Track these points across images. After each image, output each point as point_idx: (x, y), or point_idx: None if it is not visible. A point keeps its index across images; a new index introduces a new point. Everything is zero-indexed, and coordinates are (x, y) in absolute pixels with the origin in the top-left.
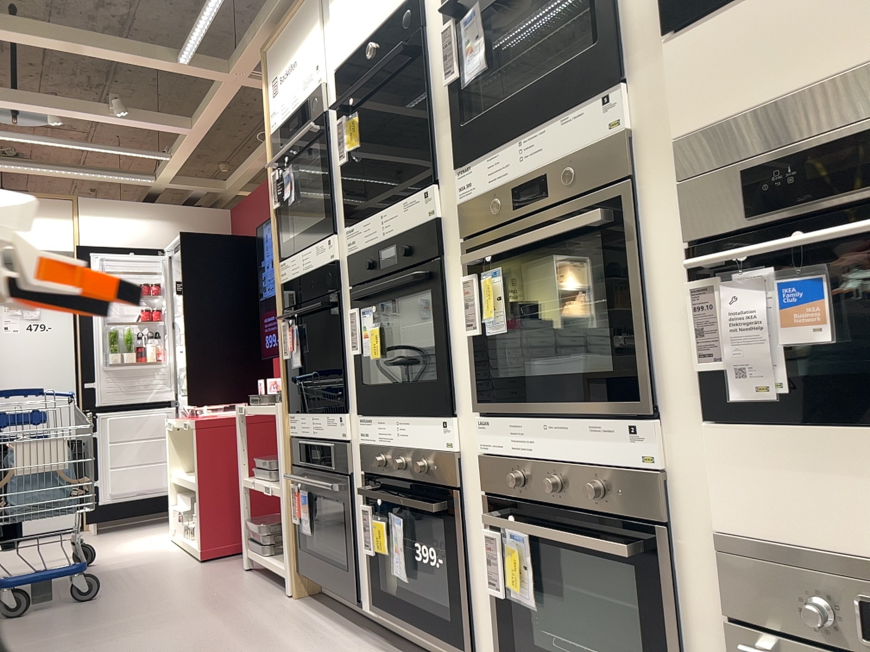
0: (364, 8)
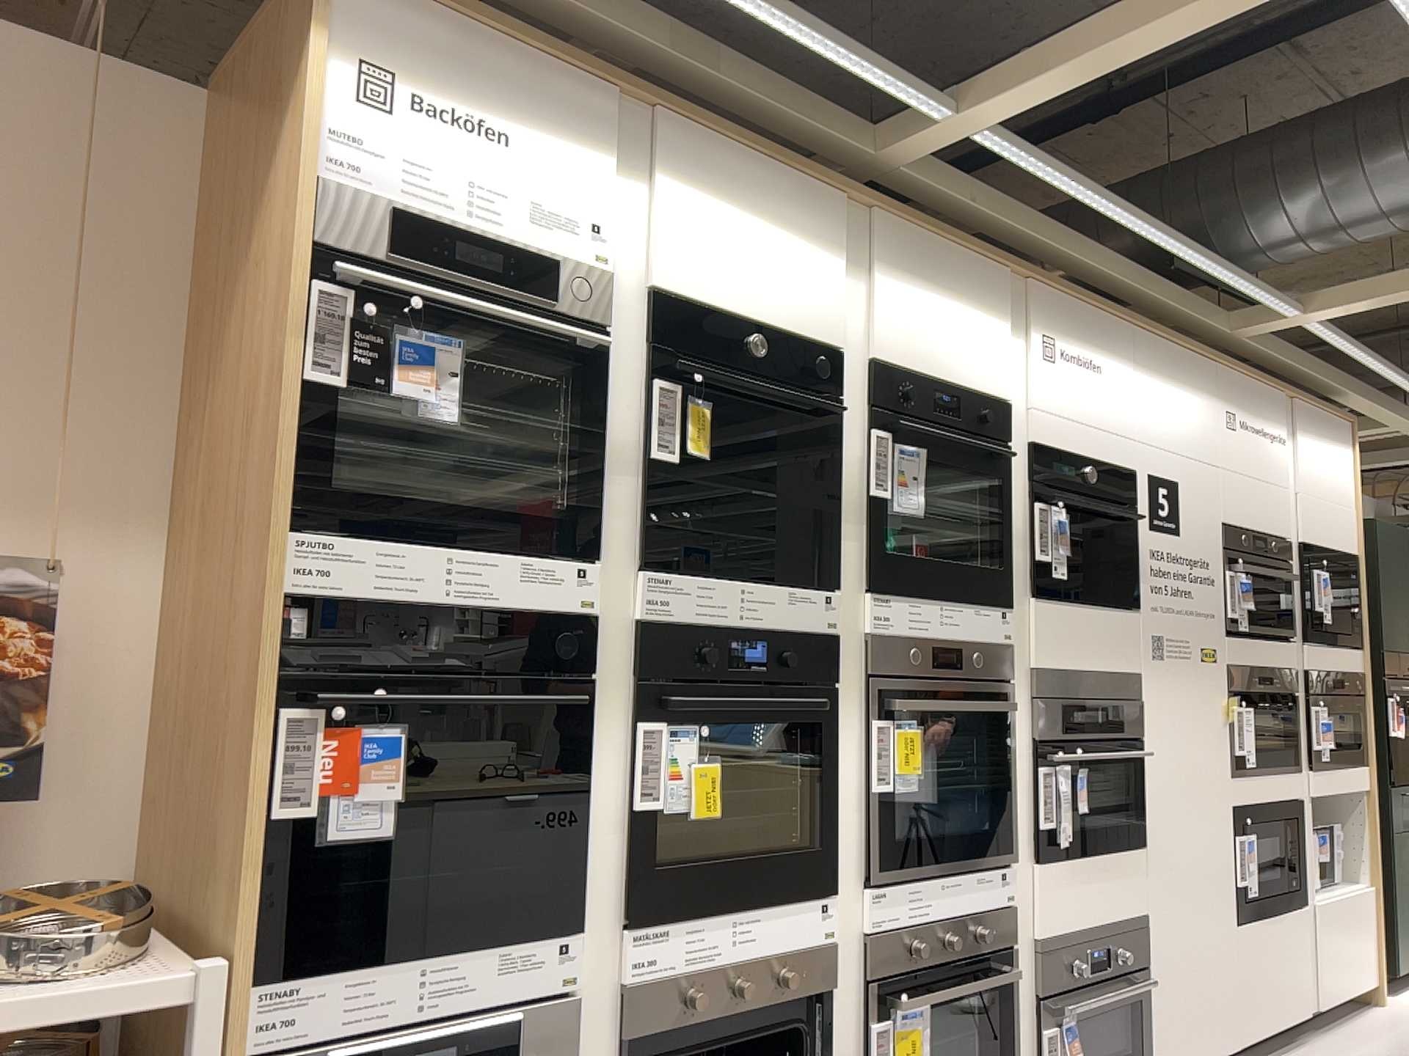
0: (748, 280)
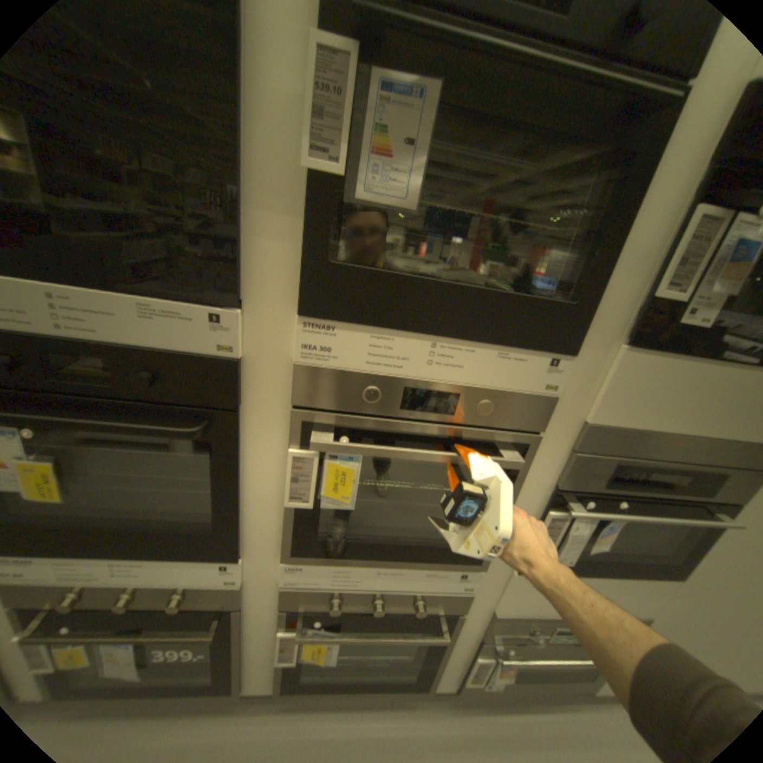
0: None
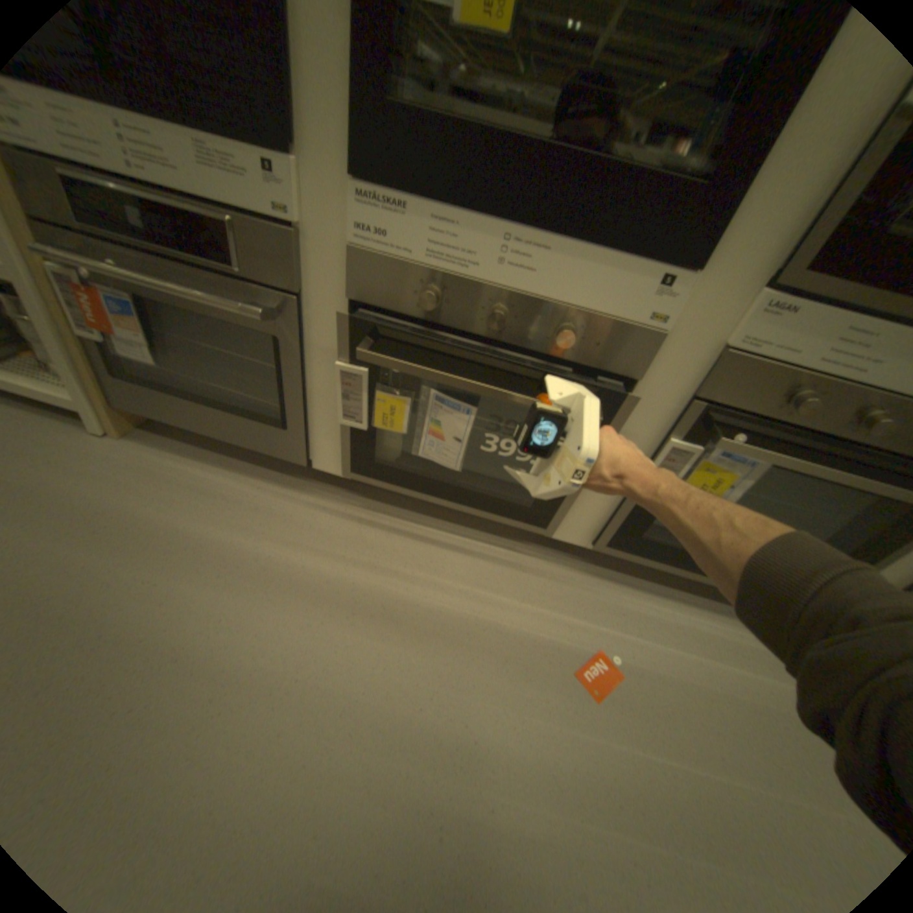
0: None
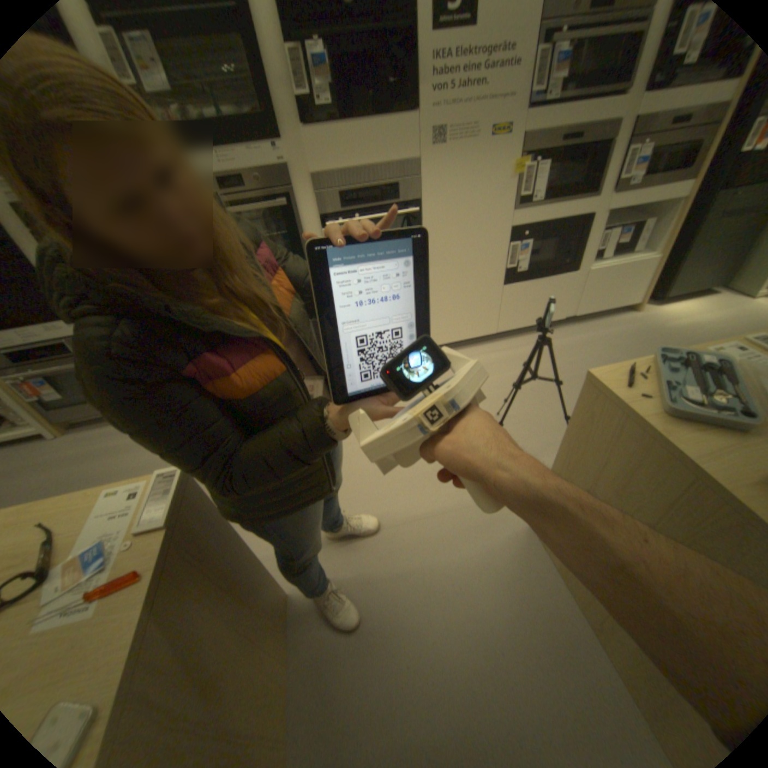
0: None
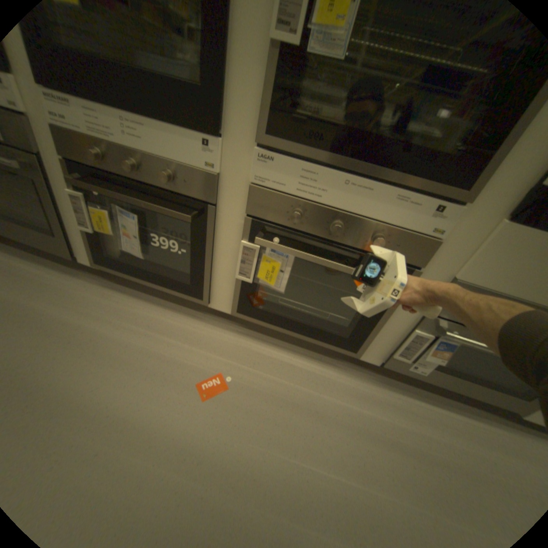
0: None
